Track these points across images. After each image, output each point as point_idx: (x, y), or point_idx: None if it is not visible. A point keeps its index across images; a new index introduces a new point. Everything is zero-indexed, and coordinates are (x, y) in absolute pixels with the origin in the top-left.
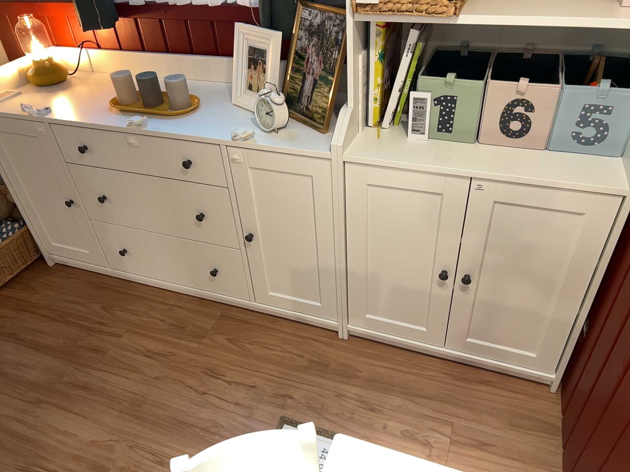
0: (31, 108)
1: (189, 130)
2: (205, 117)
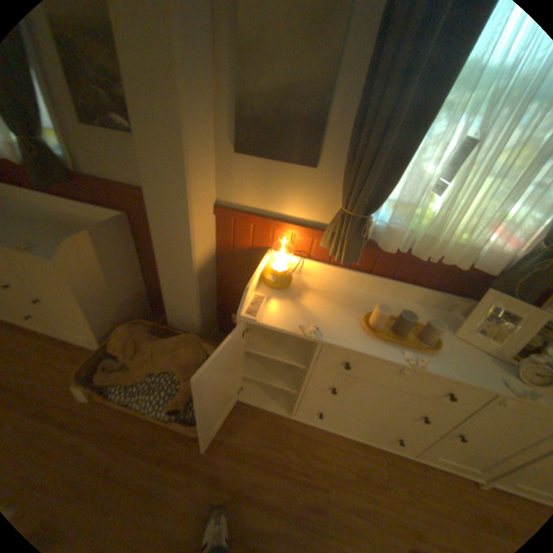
0: (302, 326)
1: (463, 375)
2: (452, 354)
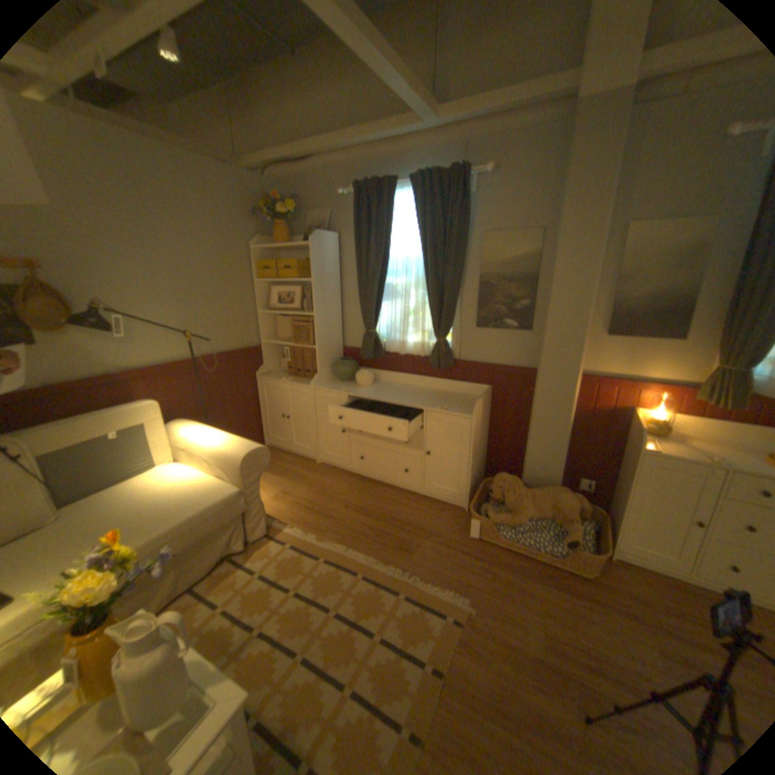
0: (707, 458)
1: None
2: None
